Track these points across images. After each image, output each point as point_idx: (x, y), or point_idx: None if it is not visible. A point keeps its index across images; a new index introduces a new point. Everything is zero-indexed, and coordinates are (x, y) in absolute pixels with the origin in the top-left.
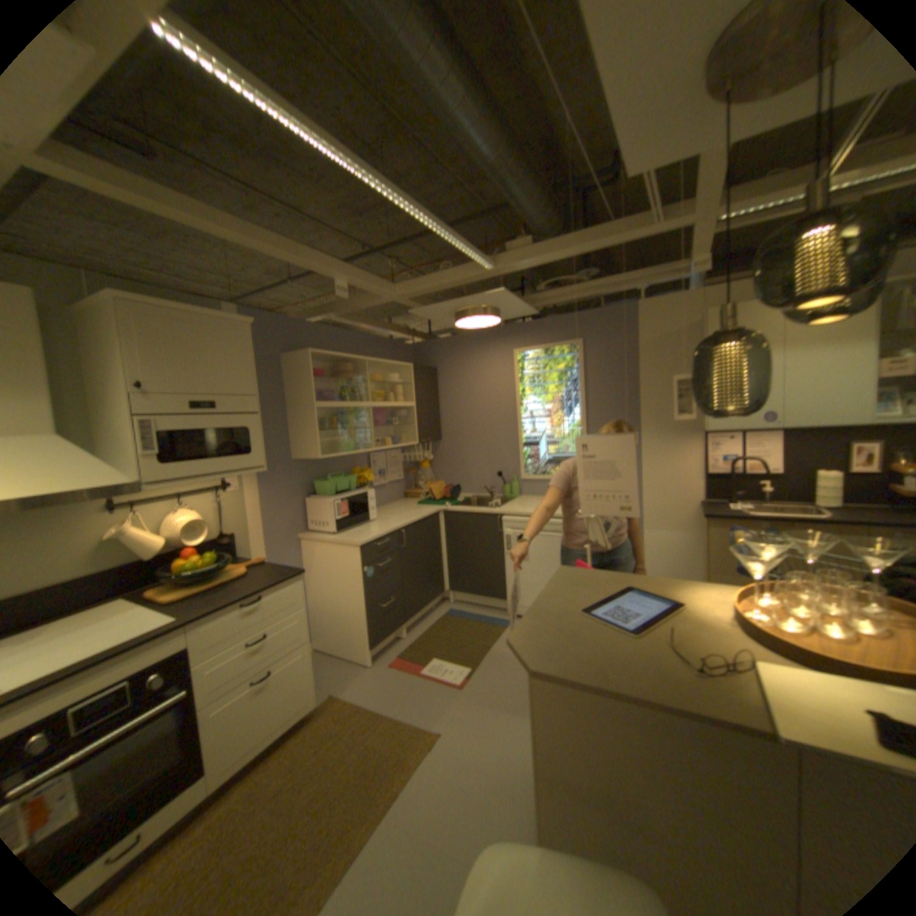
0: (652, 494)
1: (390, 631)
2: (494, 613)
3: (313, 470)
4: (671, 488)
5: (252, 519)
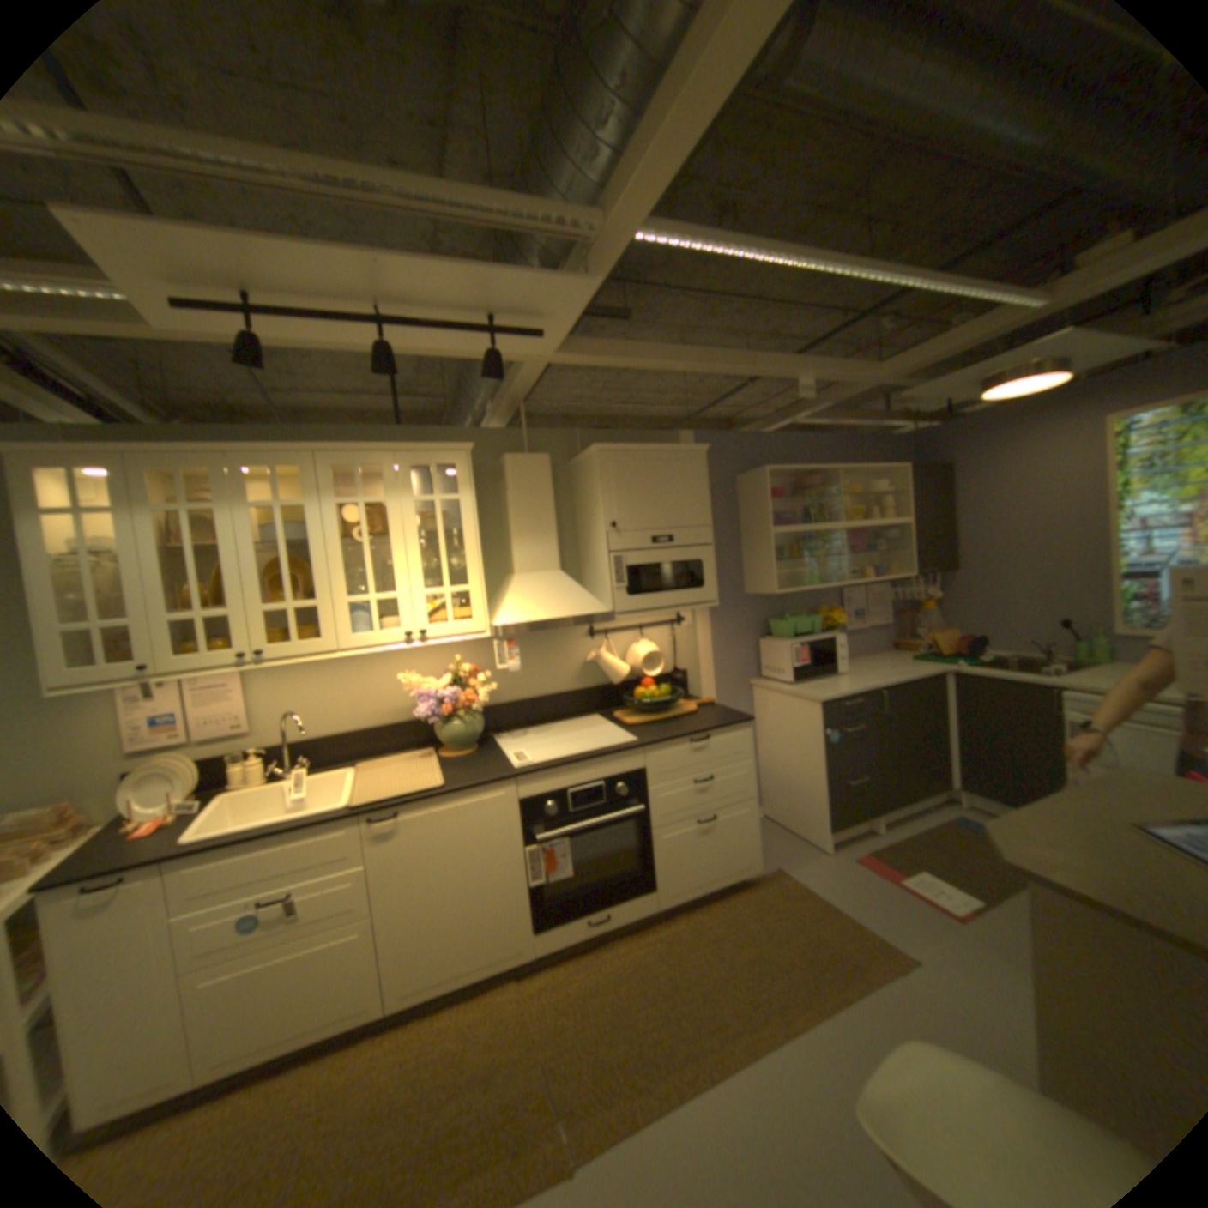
0: None
1: (859, 820)
2: None
3: (768, 608)
4: None
5: (702, 657)
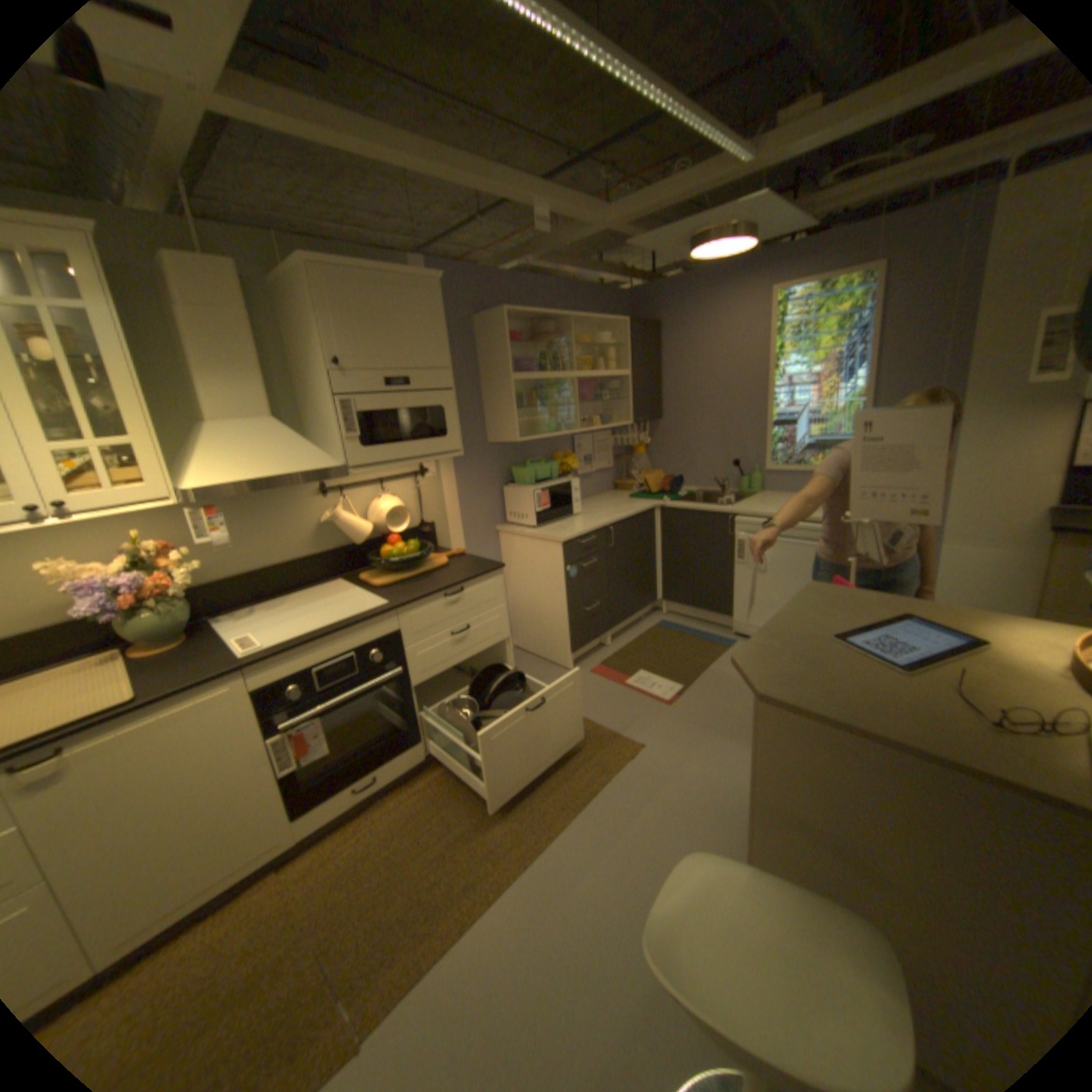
0: (965, 495)
1: (592, 637)
2: (714, 631)
3: (510, 456)
4: (1001, 488)
5: (450, 508)
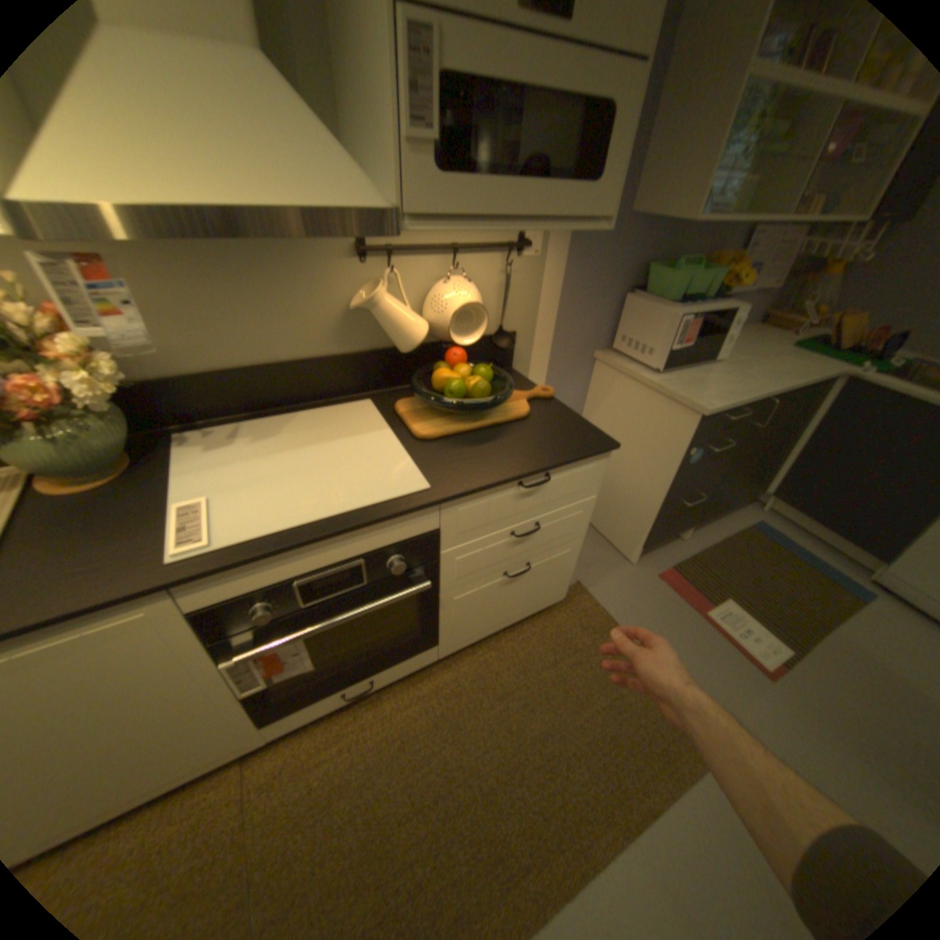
0: None
1: (676, 533)
2: (841, 564)
3: (655, 241)
4: None
5: (544, 314)
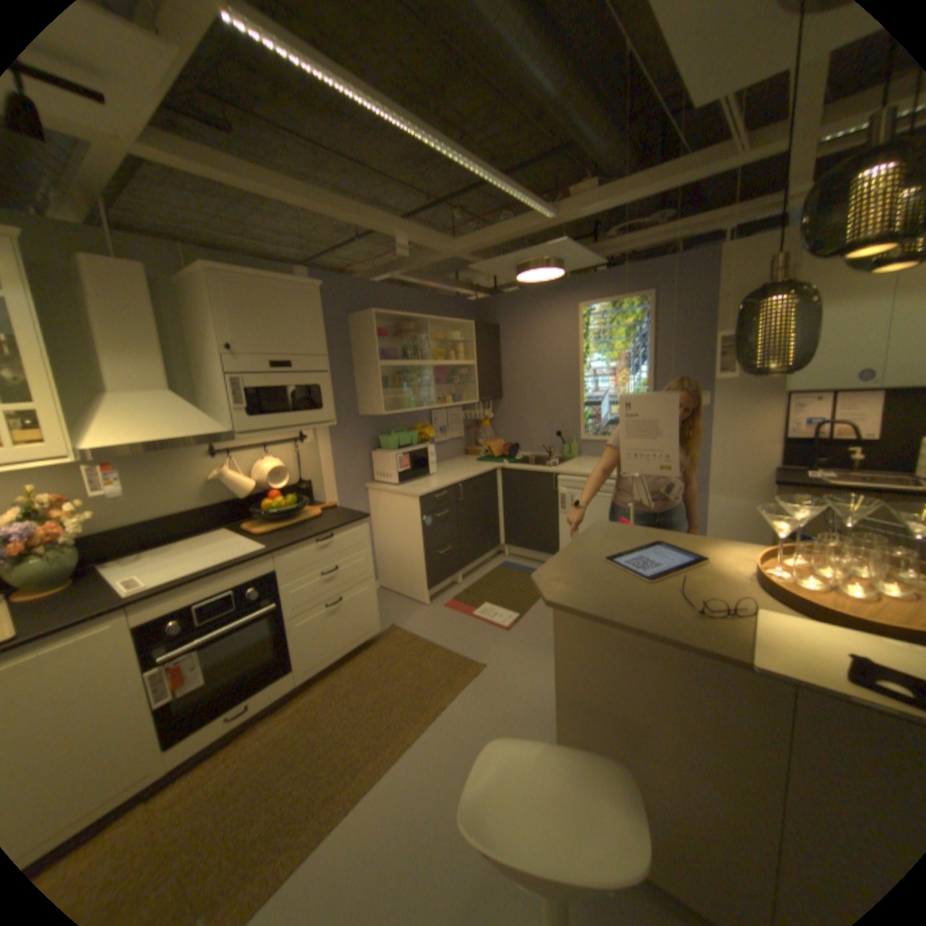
0: (721, 458)
1: (446, 576)
2: None
3: (378, 426)
4: (743, 453)
5: (325, 469)
